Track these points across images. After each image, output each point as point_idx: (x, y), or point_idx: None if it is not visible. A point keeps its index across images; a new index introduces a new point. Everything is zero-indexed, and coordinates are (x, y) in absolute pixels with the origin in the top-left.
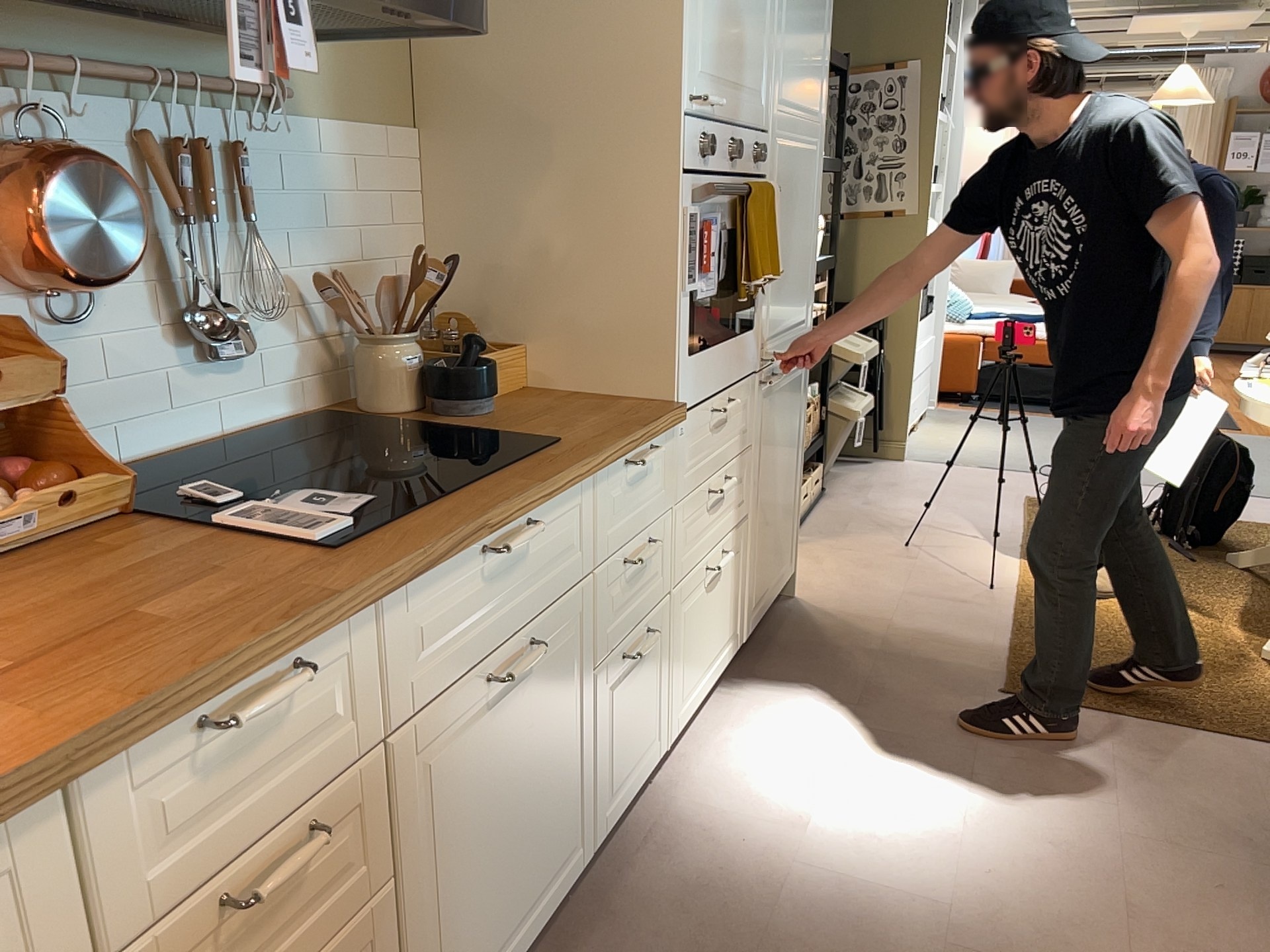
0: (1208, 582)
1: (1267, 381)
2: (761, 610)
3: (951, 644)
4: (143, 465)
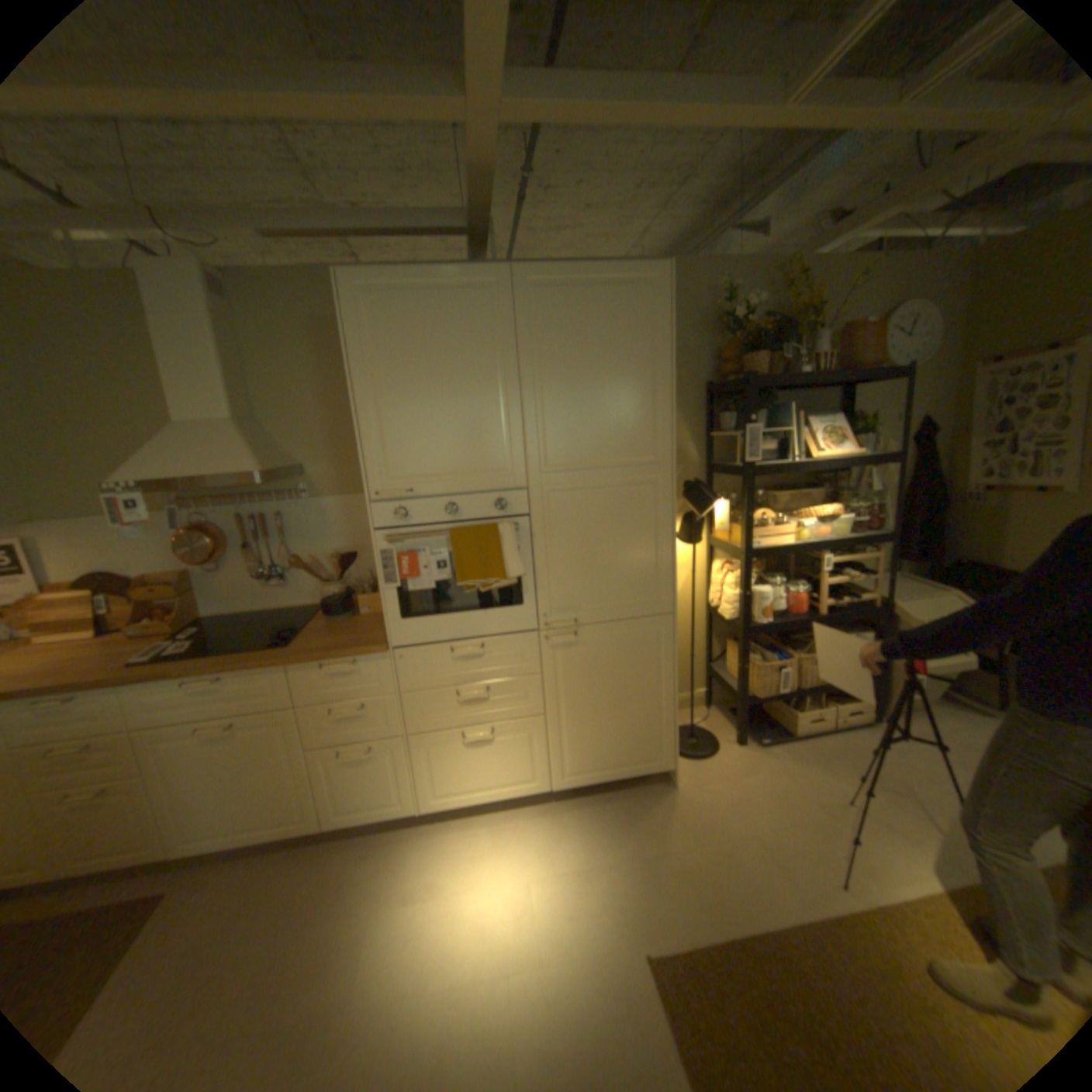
0: None
1: None
2: (588, 780)
3: (700, 899)
4: (243, 615)
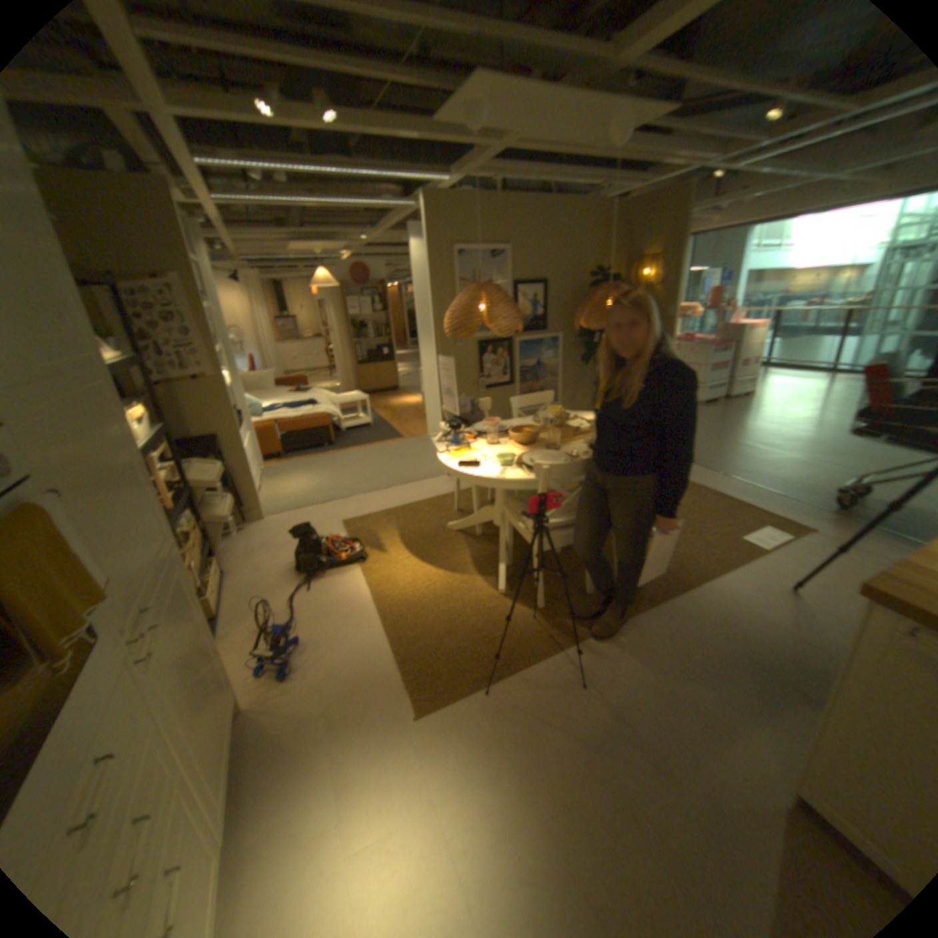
0: (450, 547)
1: (448, 449)
2: (224, 791)
3: (366, 690)
4: None
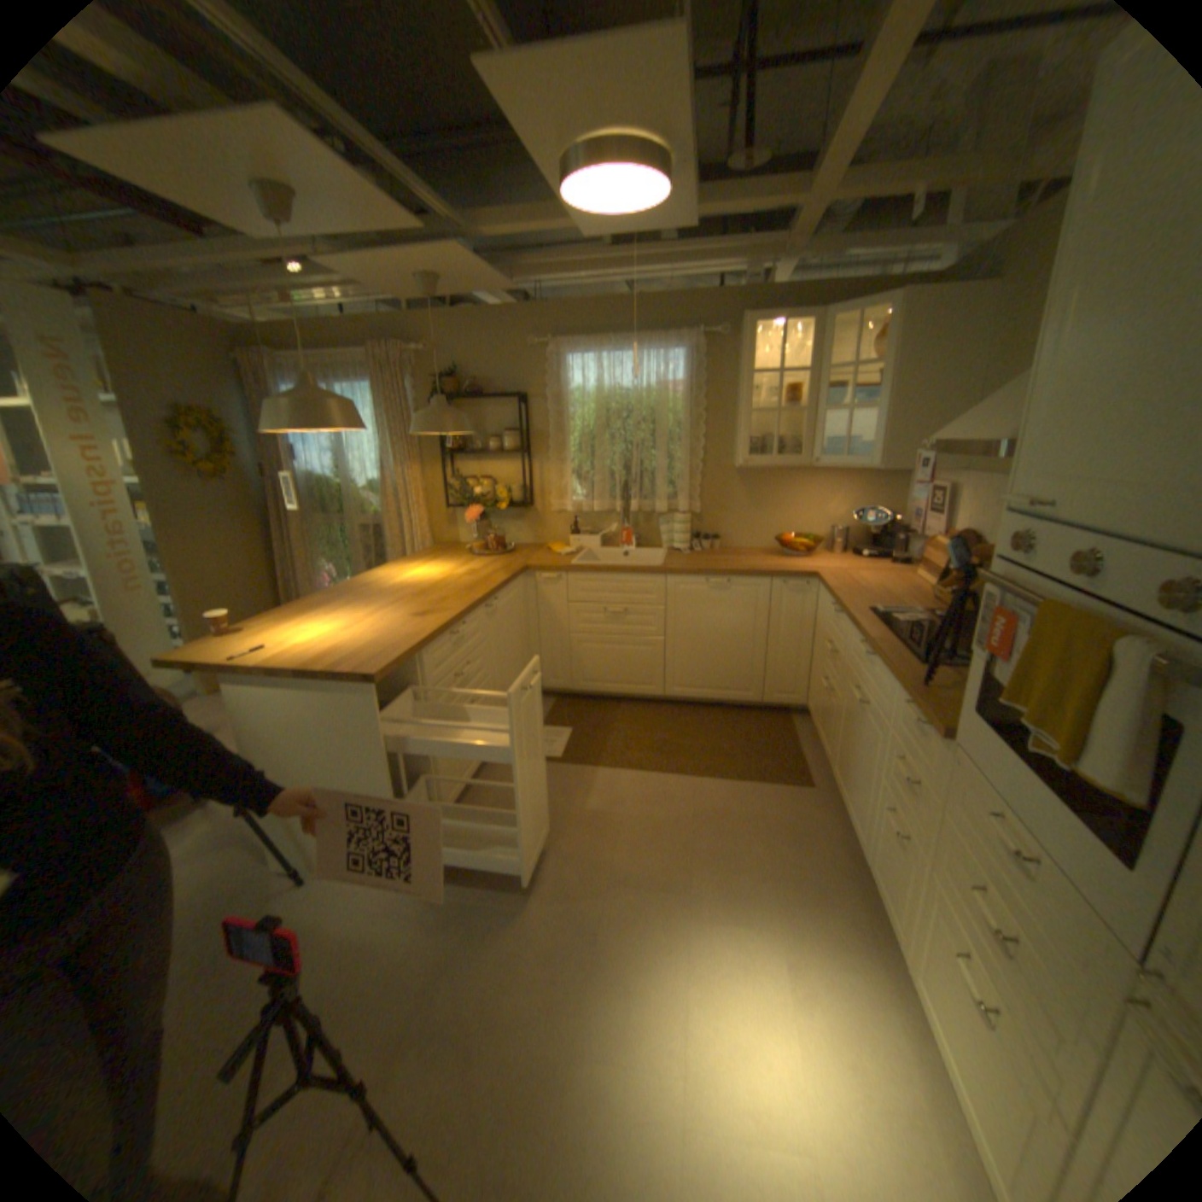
0: None
1: None
2: None
3: None
4: None
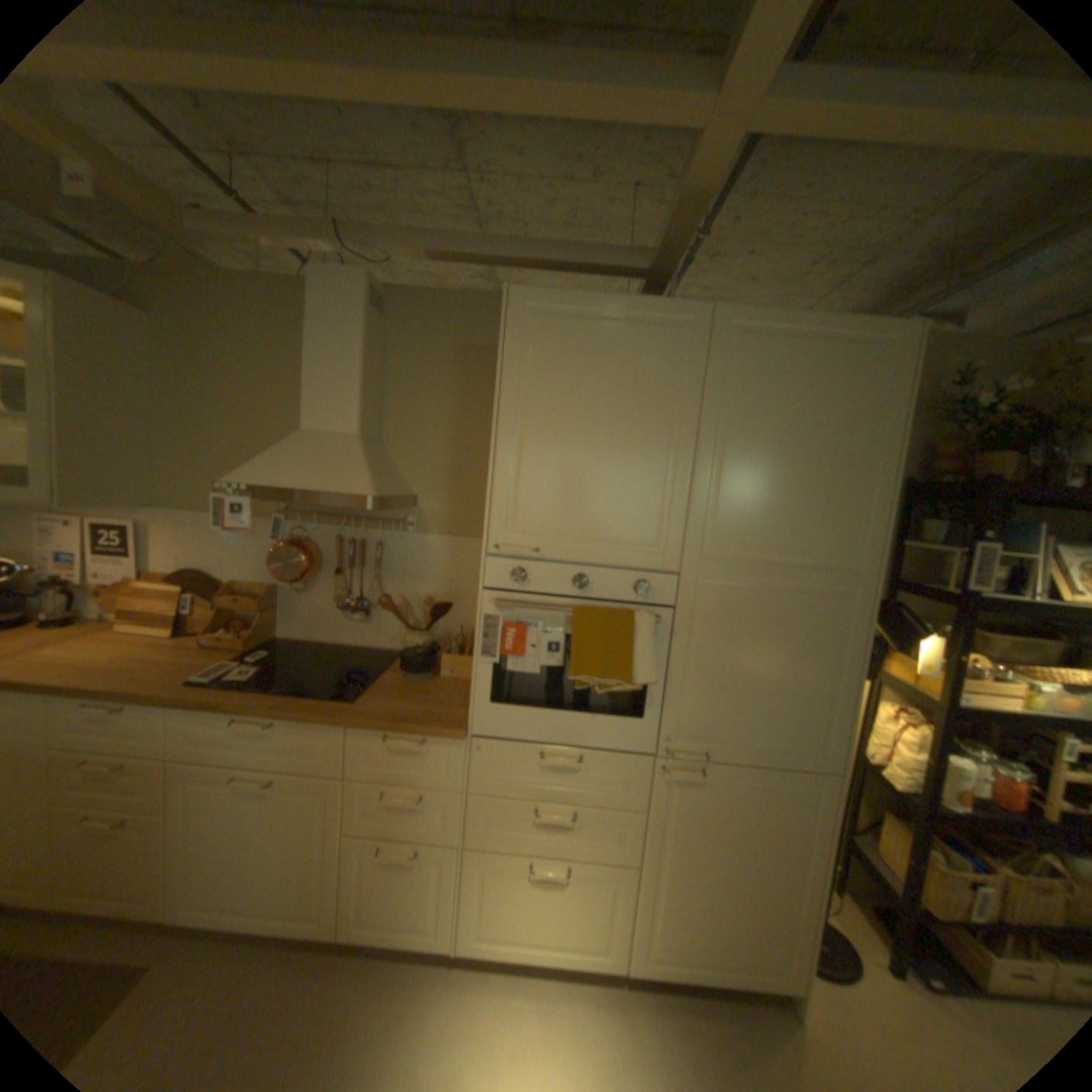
0: None
1: None
2: (680, 976)
3: None
4: (319, 646)
